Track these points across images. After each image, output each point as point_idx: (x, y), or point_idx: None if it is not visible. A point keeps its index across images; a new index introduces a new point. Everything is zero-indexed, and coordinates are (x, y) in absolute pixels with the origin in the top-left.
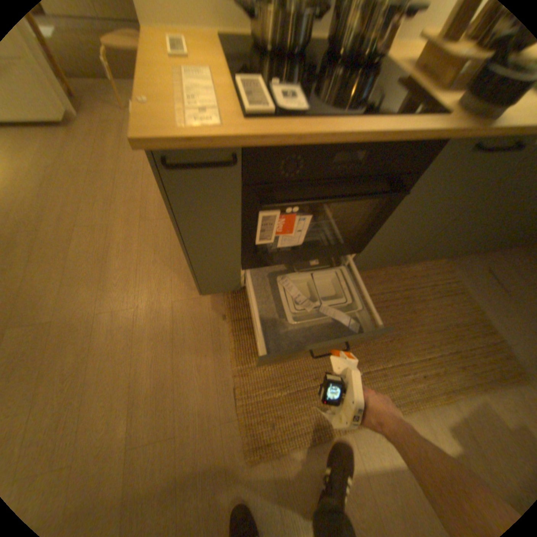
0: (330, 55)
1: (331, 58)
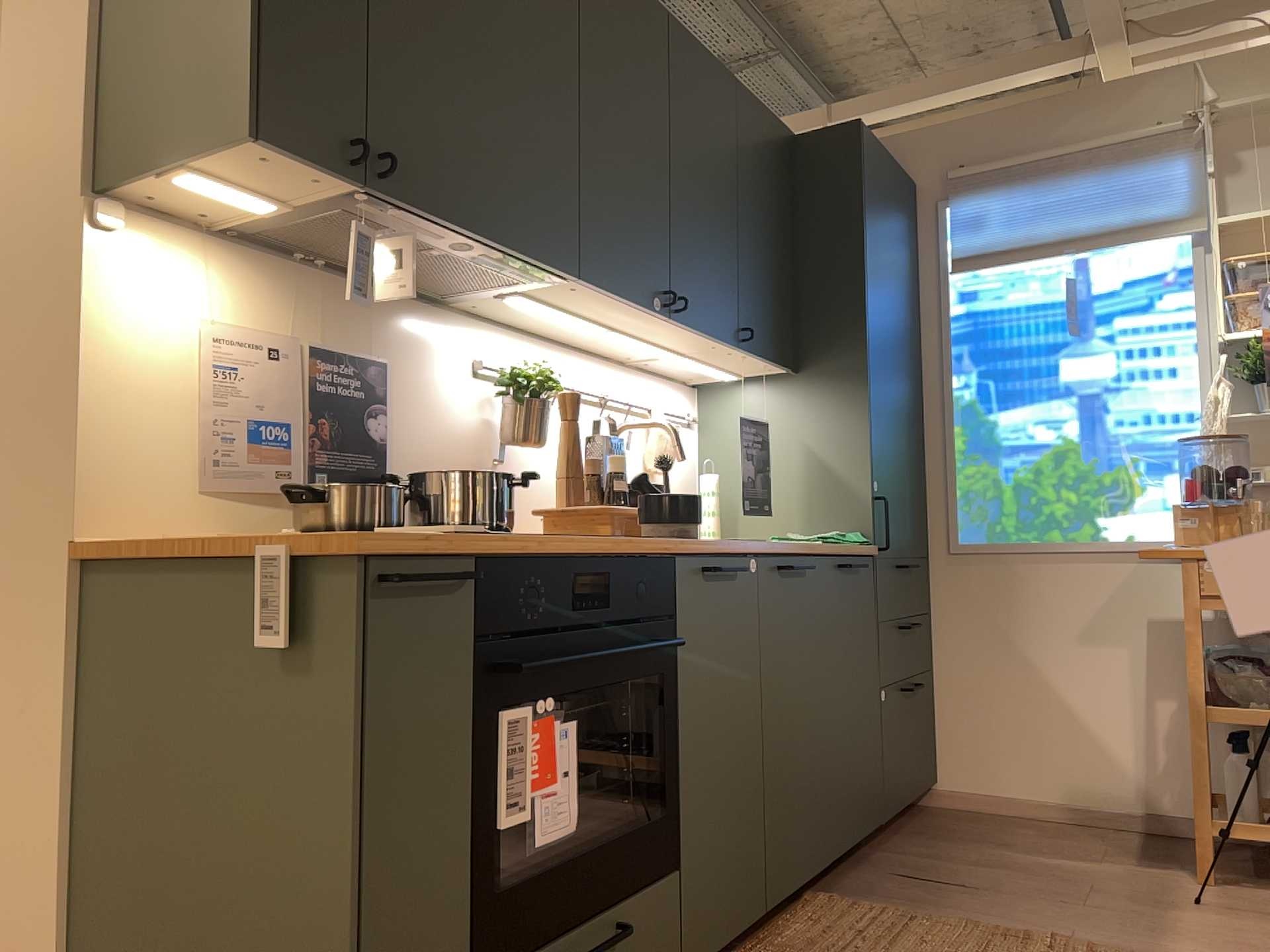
0: None
1: None
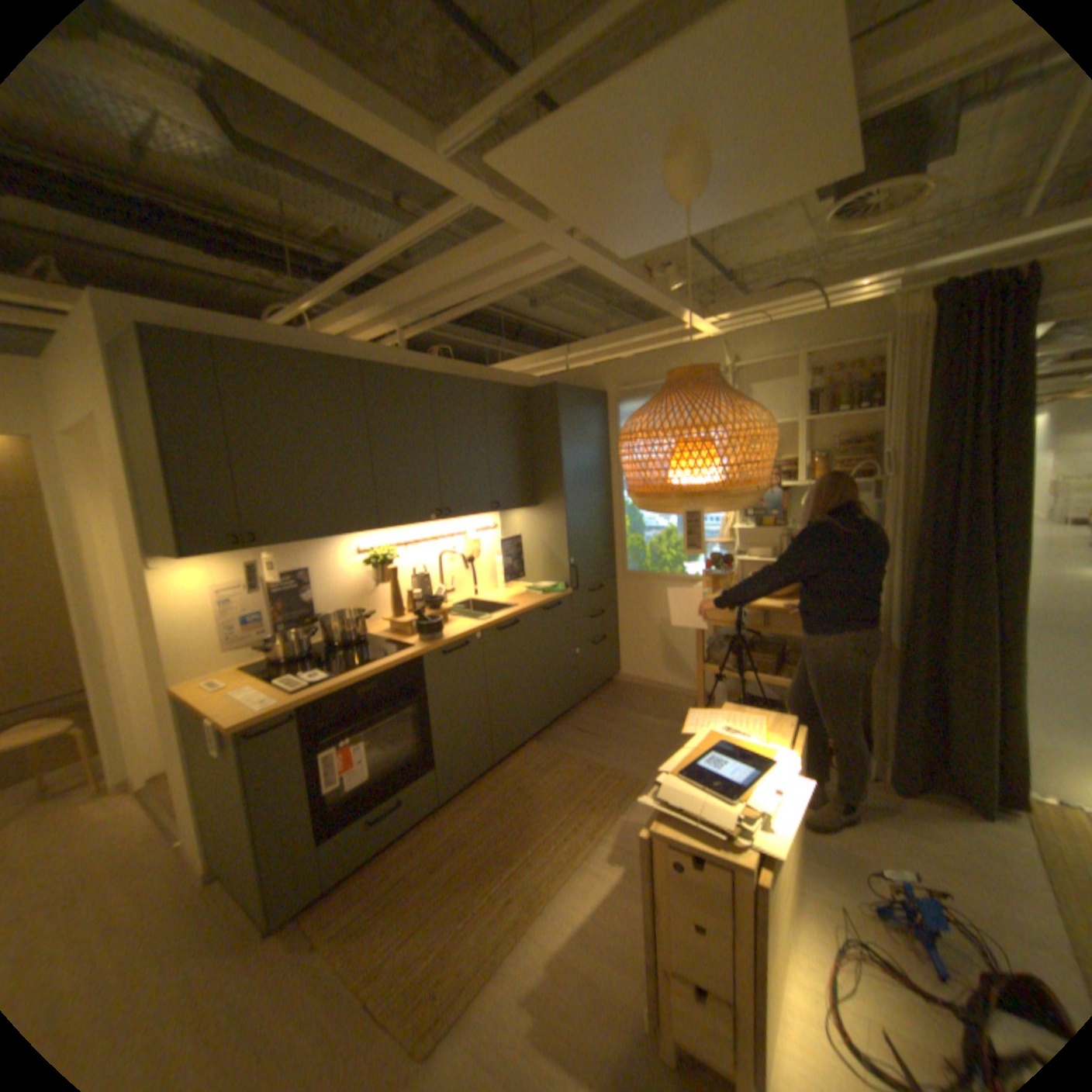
0: (328, 650)
1: (330, 651)
